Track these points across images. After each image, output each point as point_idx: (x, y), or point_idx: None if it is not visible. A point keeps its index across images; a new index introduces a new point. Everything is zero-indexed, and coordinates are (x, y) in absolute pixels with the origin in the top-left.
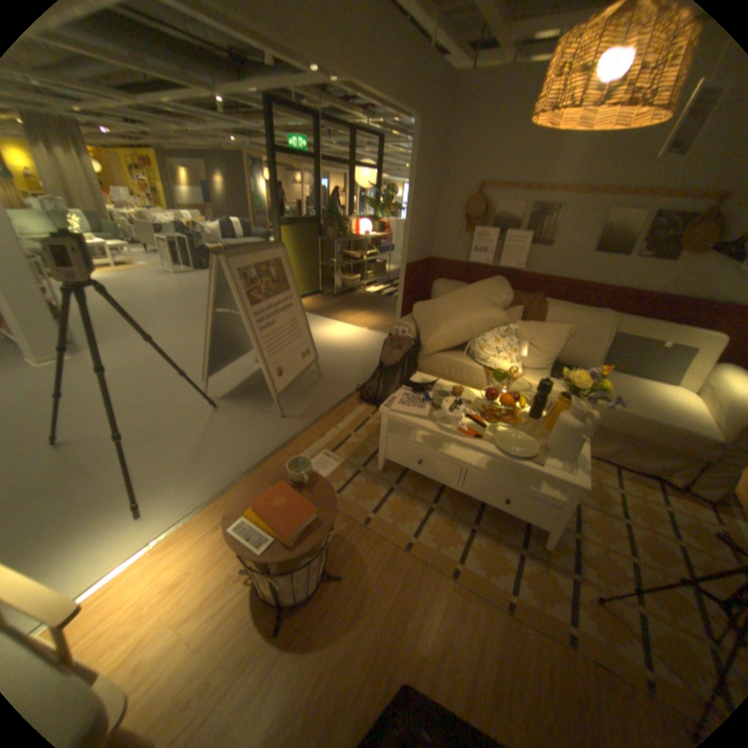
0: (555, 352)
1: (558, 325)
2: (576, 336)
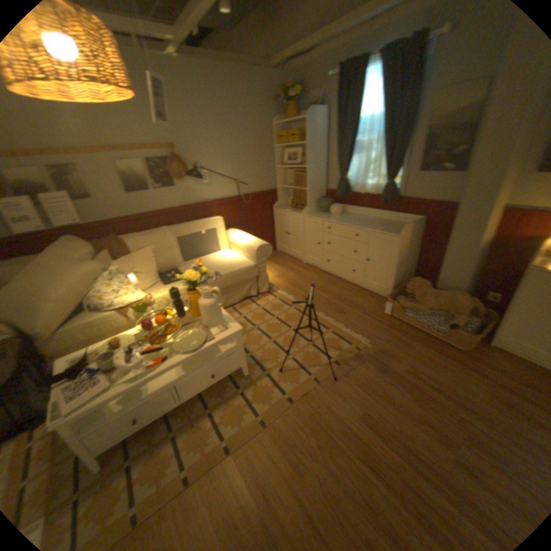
0: (153, 268)
1: (141, 250)
2: (157, 251)
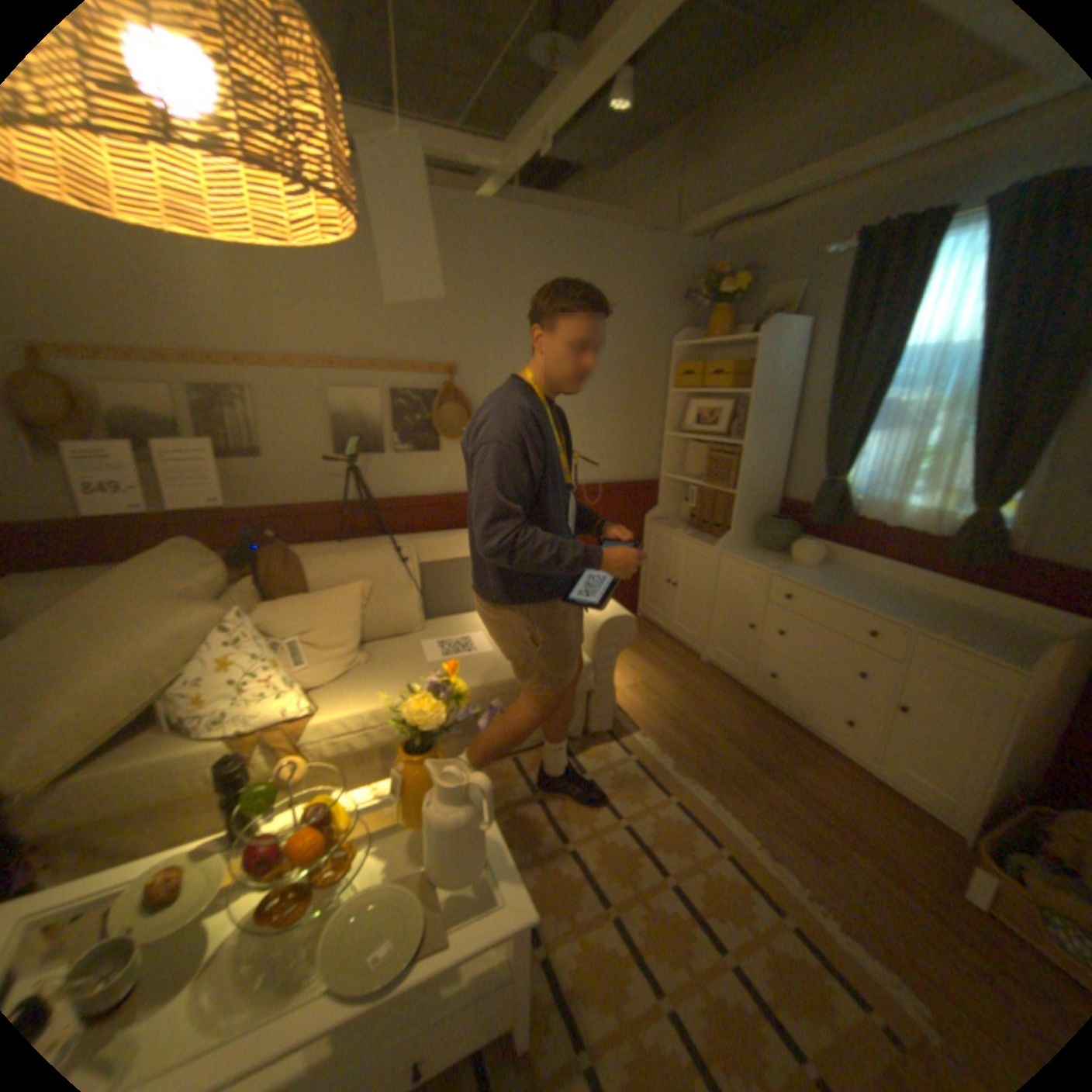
0: (351, 633)
1: (335, 588)
2: (371, 593)
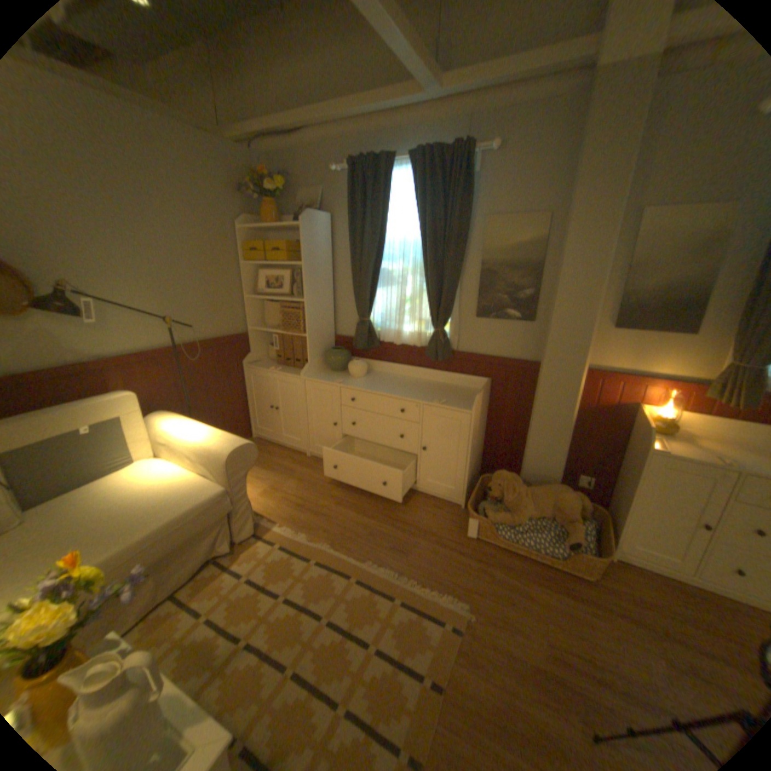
0: None
1: None
2: None
